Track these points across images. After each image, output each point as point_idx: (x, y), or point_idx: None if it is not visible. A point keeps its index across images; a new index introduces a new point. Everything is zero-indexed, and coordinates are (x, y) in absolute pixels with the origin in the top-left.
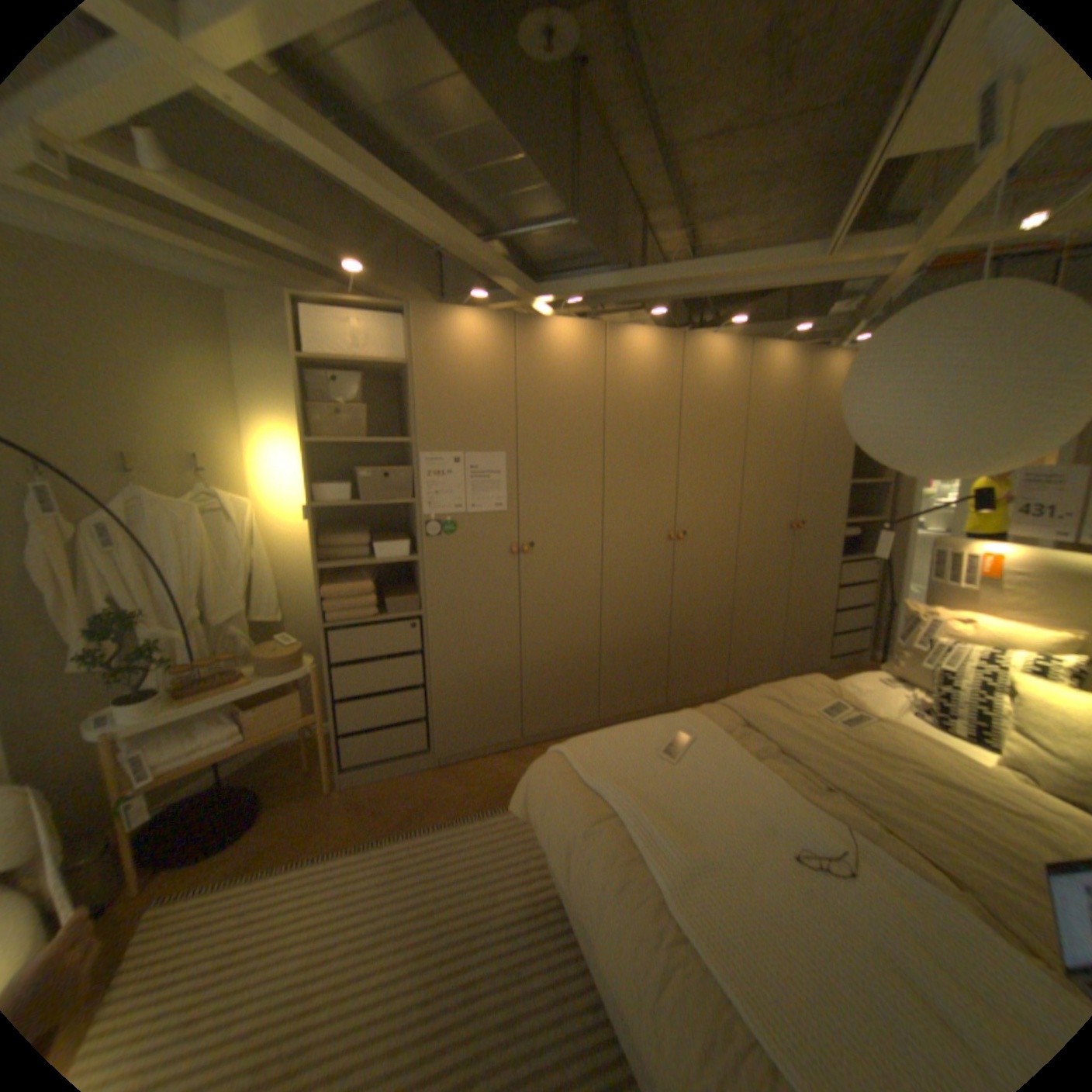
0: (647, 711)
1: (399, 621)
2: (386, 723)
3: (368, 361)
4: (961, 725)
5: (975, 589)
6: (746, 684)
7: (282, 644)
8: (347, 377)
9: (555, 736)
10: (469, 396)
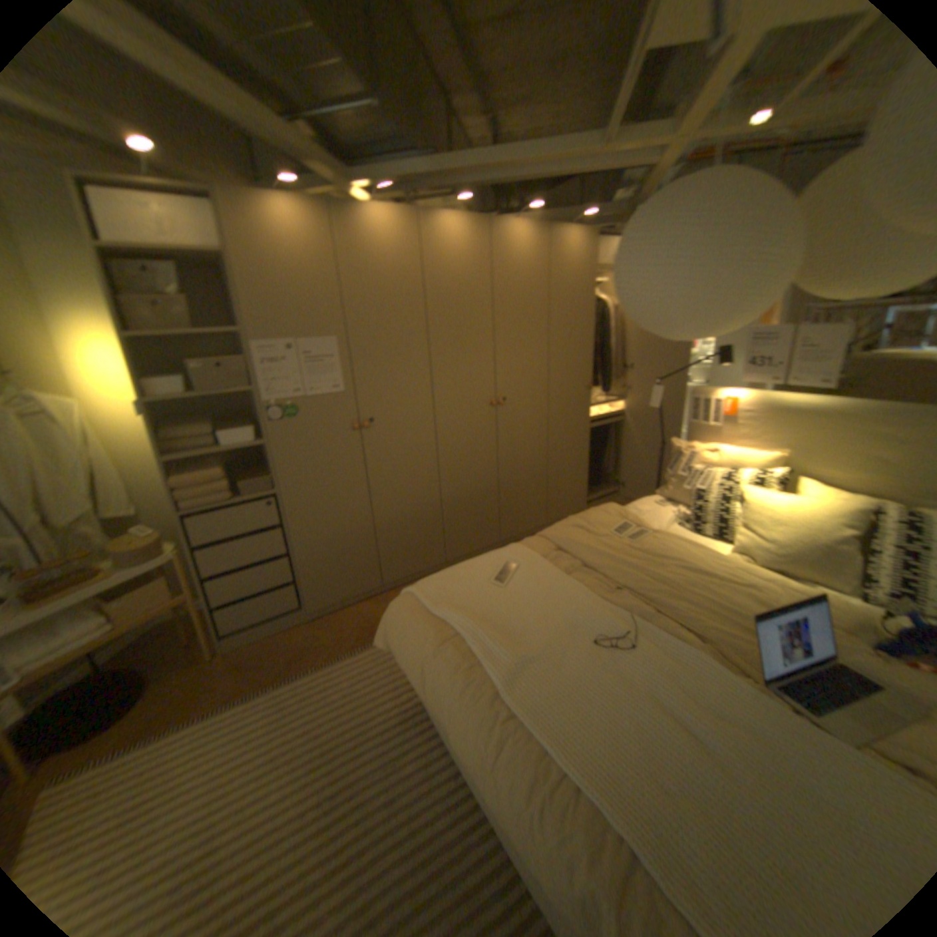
0: (486, 548)
1: (256, 500)
2: (257, 590)
3: (182, 247)
4: (709, 528)
5: (719, 426)
6: (561, 517)
7: (140, 534)
8: (162, 265)
9: (412, 579)
10: (295, 282)
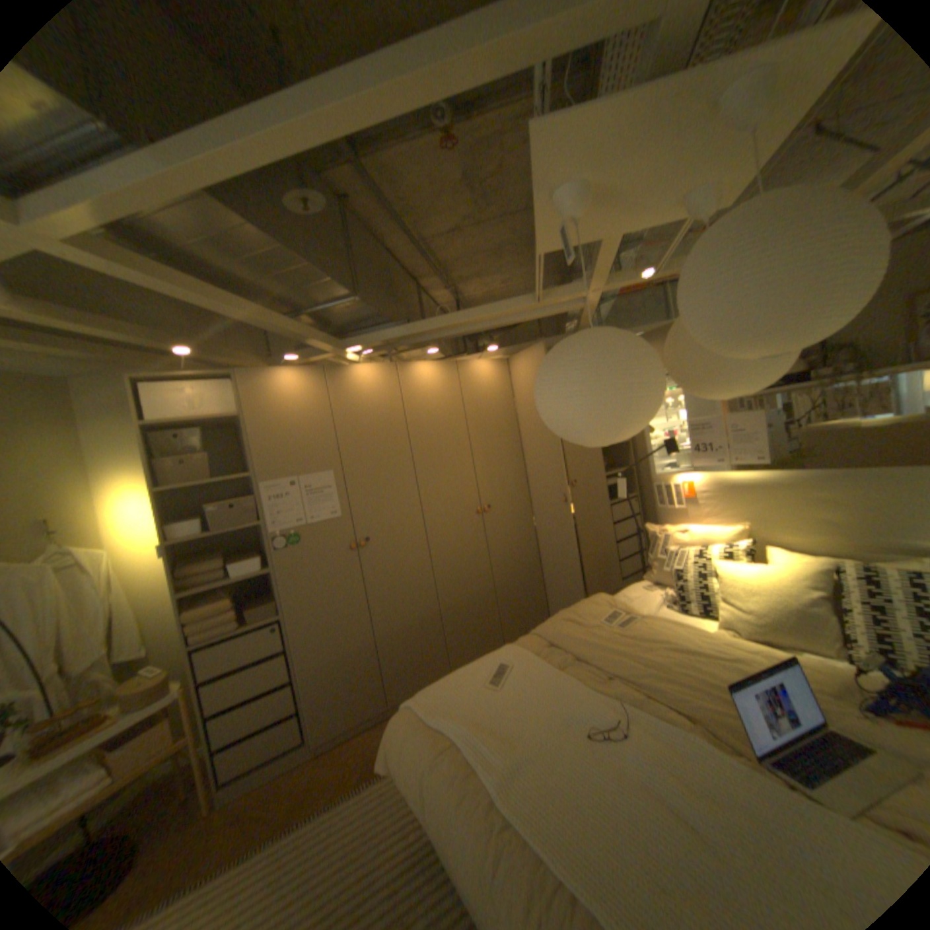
0: None
1: (259, 630)
2: (258, 728)
3: (205, 418)
4: (693, 607)
5: (683, 508)
6: None
7: (147, 678)
8: (188, 433)
9: None
10: (296, 432)
